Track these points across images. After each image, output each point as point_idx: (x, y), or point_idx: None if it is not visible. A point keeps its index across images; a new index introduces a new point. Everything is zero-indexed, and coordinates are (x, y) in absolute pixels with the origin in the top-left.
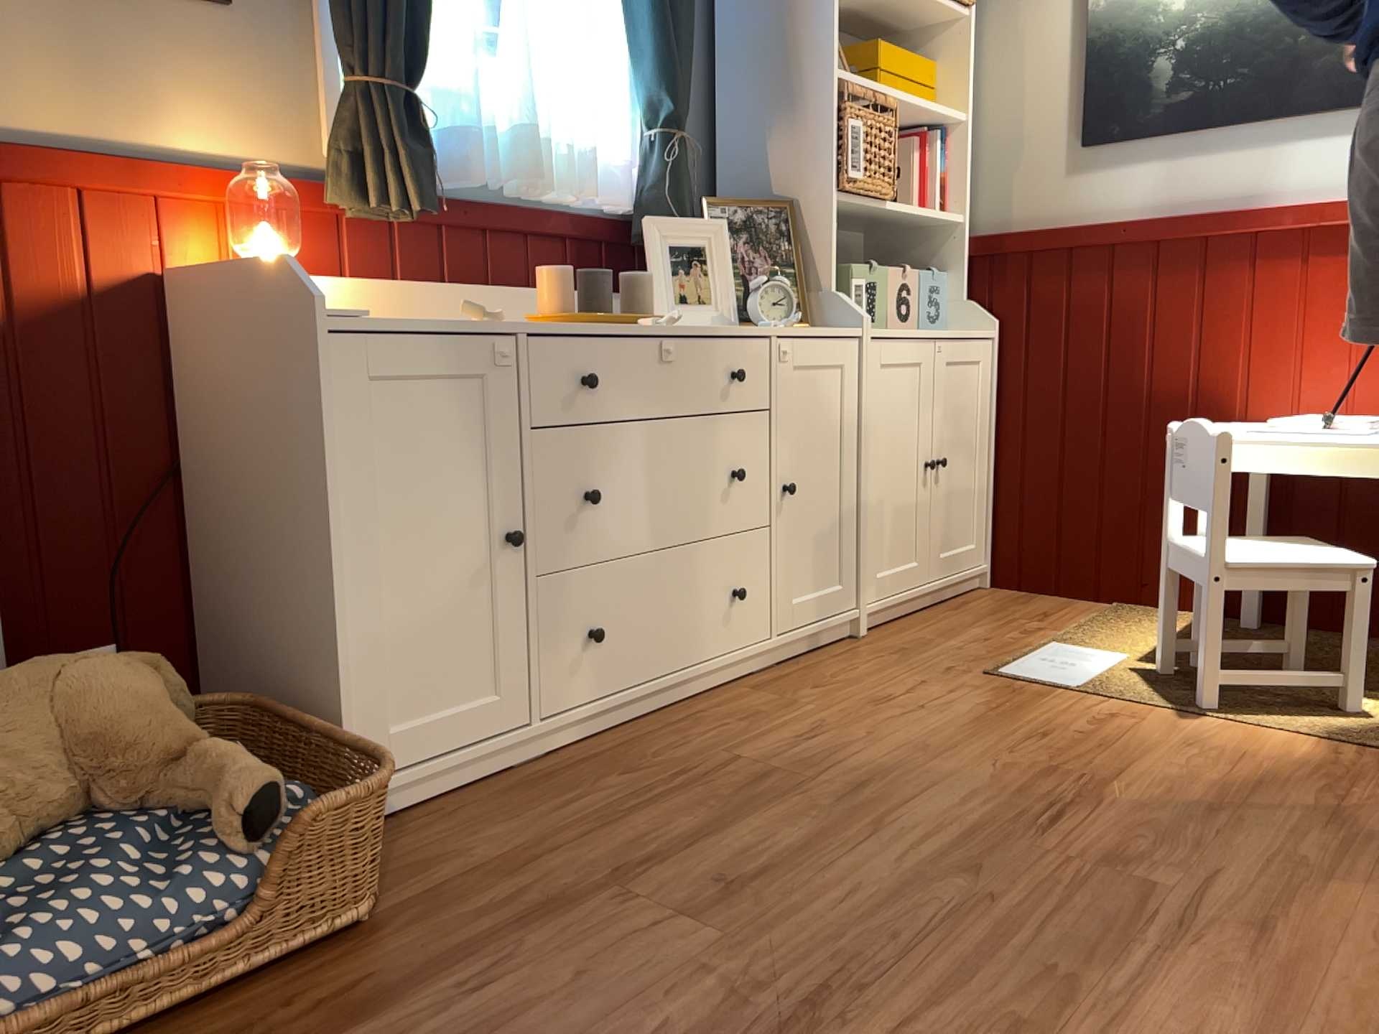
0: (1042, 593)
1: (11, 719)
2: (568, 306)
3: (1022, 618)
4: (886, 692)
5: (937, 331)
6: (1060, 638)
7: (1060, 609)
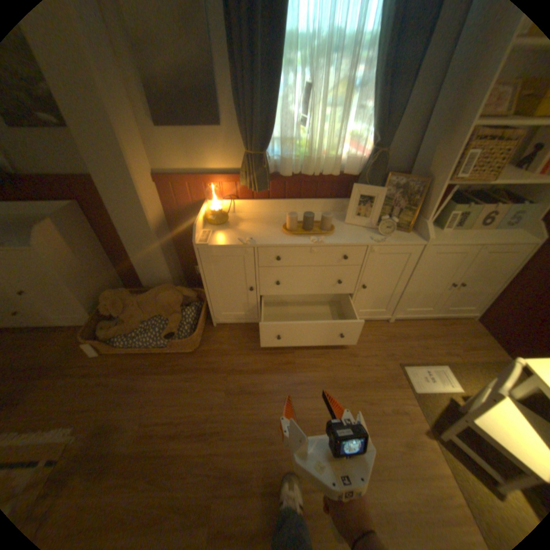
0: (492, 337)
1: (151, 300)
2: (293, 227)
3: (459, 346)
4: (359, 353)
5: (492, 240)
6: (454, 366)
7: (484, 351)
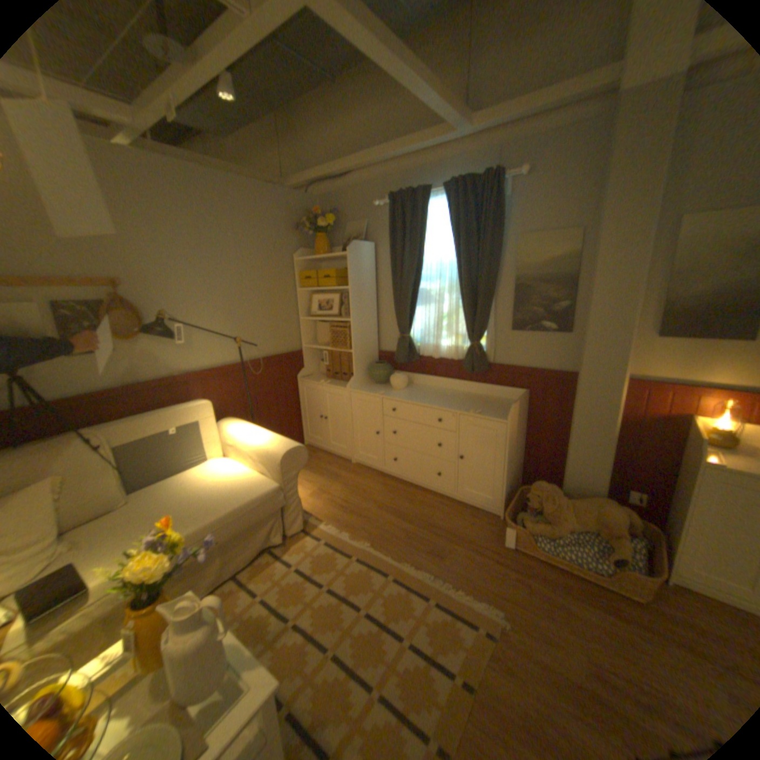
0: None
1: (592, 510)
2: None
3: None
4: None
5: None
6: None
7: None
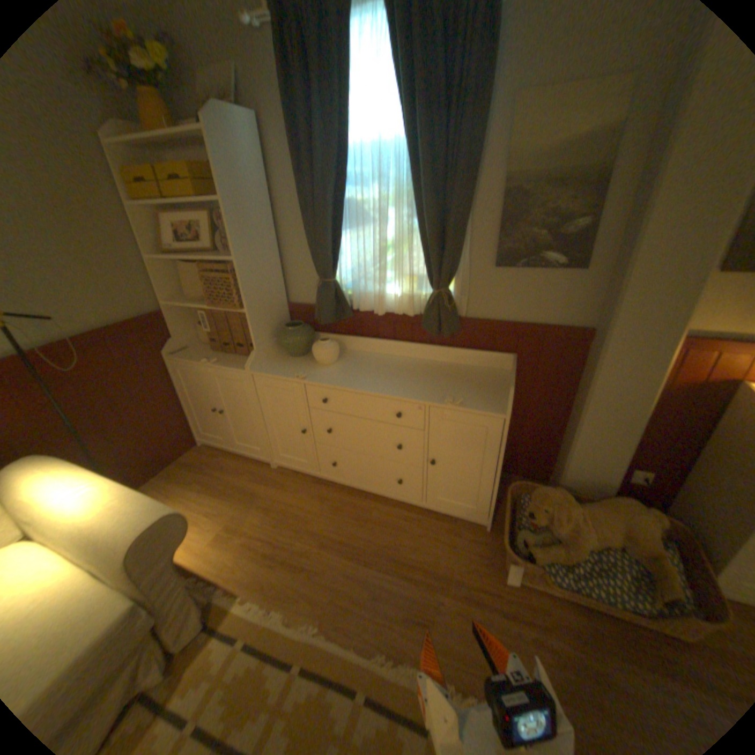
0: None
1: (616, 521)
2: None
3: None
4: None
5: None
6: None
7: None
